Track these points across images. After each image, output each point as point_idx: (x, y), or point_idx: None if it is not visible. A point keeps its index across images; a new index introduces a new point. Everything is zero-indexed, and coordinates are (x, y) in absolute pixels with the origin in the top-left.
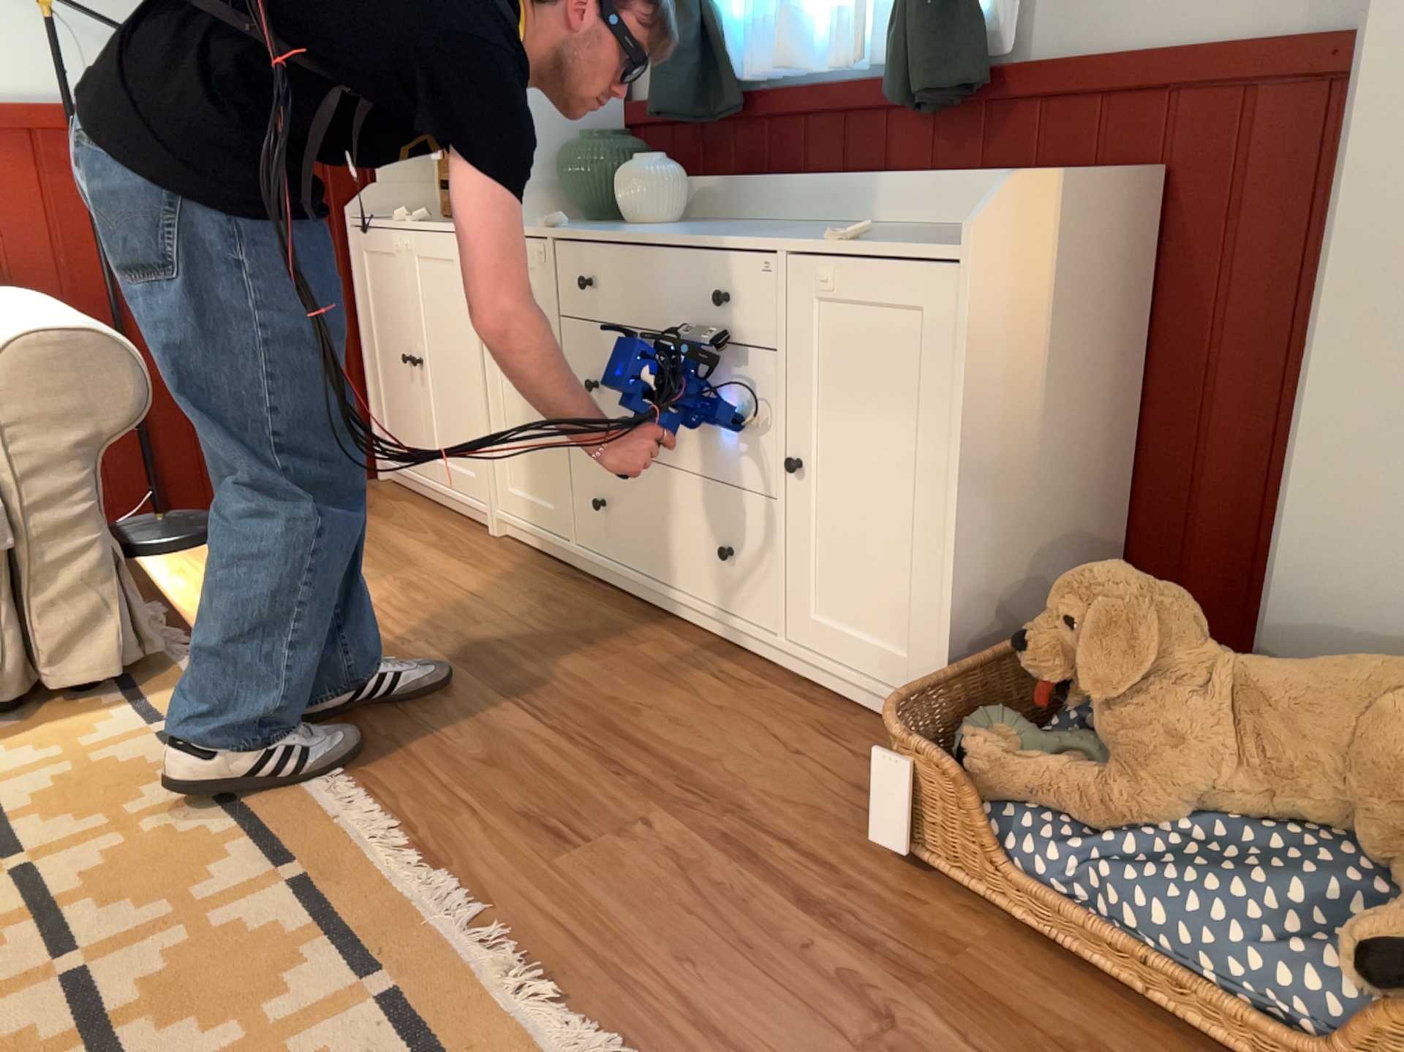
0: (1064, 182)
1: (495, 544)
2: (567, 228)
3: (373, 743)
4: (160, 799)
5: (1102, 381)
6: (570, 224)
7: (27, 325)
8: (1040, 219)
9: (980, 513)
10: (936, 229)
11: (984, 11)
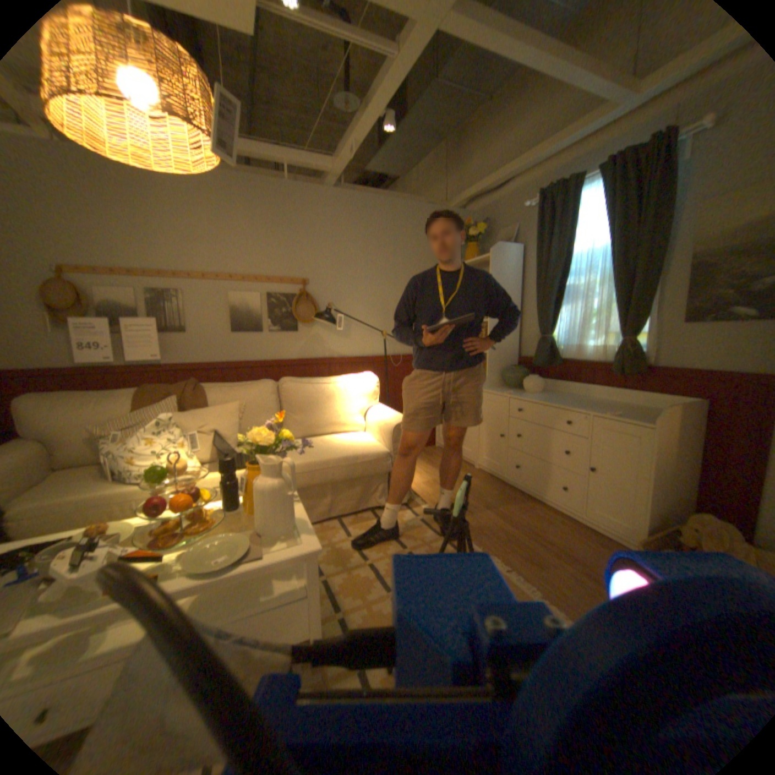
0: (683, 407)
1: (478, 471)
2: (513, 394)
3: (475, 531)
4: (431, 539)
5: (692, 457)
6: (507, 389)
7: (394, 418)
8: (677, 417)
9: (658, 493)
10: (630, 405)
11: (646, 350)
